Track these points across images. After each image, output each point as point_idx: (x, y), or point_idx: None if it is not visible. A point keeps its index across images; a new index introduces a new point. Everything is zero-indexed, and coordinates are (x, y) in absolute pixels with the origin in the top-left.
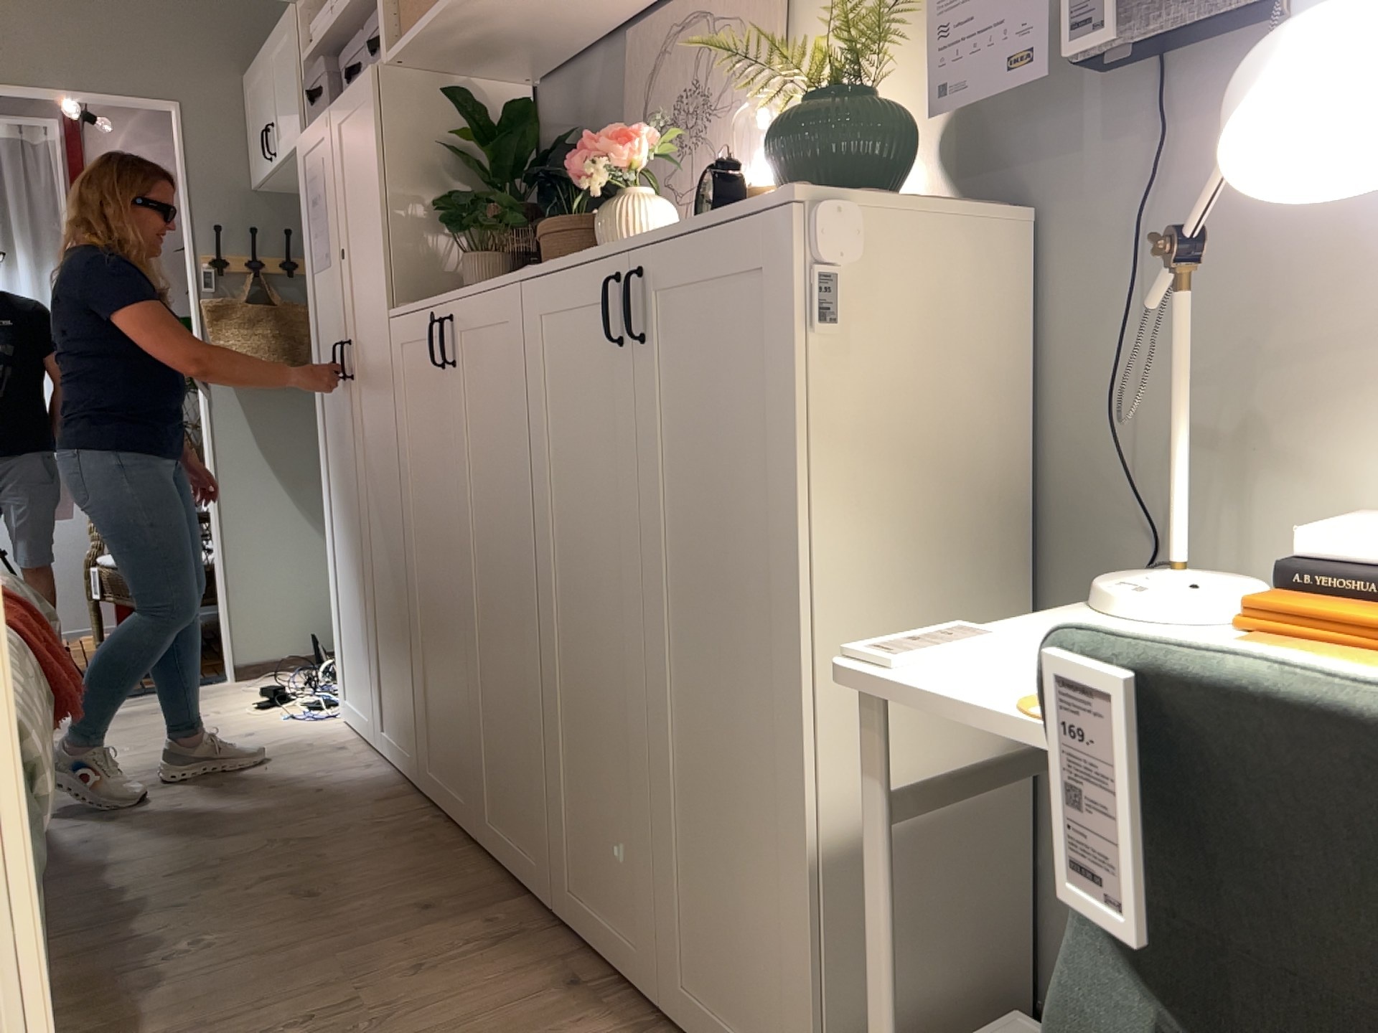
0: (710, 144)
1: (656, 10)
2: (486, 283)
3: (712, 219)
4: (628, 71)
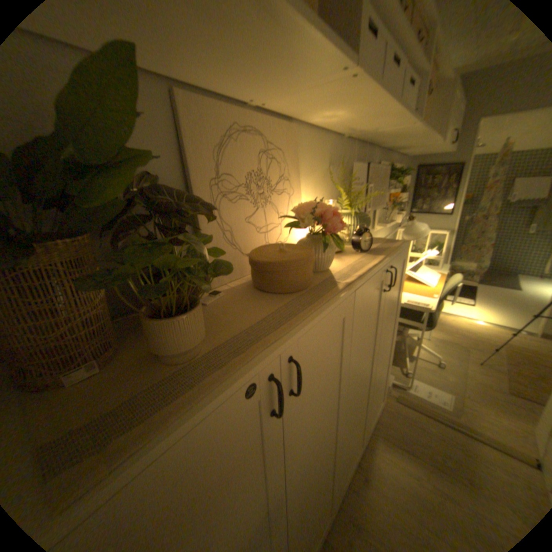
0: (274, 204)
1: (209, 94)
2: (311, 307)
3: (399, 248)
4: (186, 125)
